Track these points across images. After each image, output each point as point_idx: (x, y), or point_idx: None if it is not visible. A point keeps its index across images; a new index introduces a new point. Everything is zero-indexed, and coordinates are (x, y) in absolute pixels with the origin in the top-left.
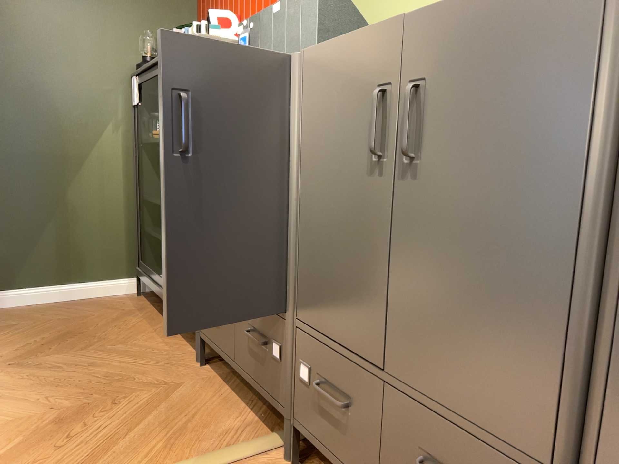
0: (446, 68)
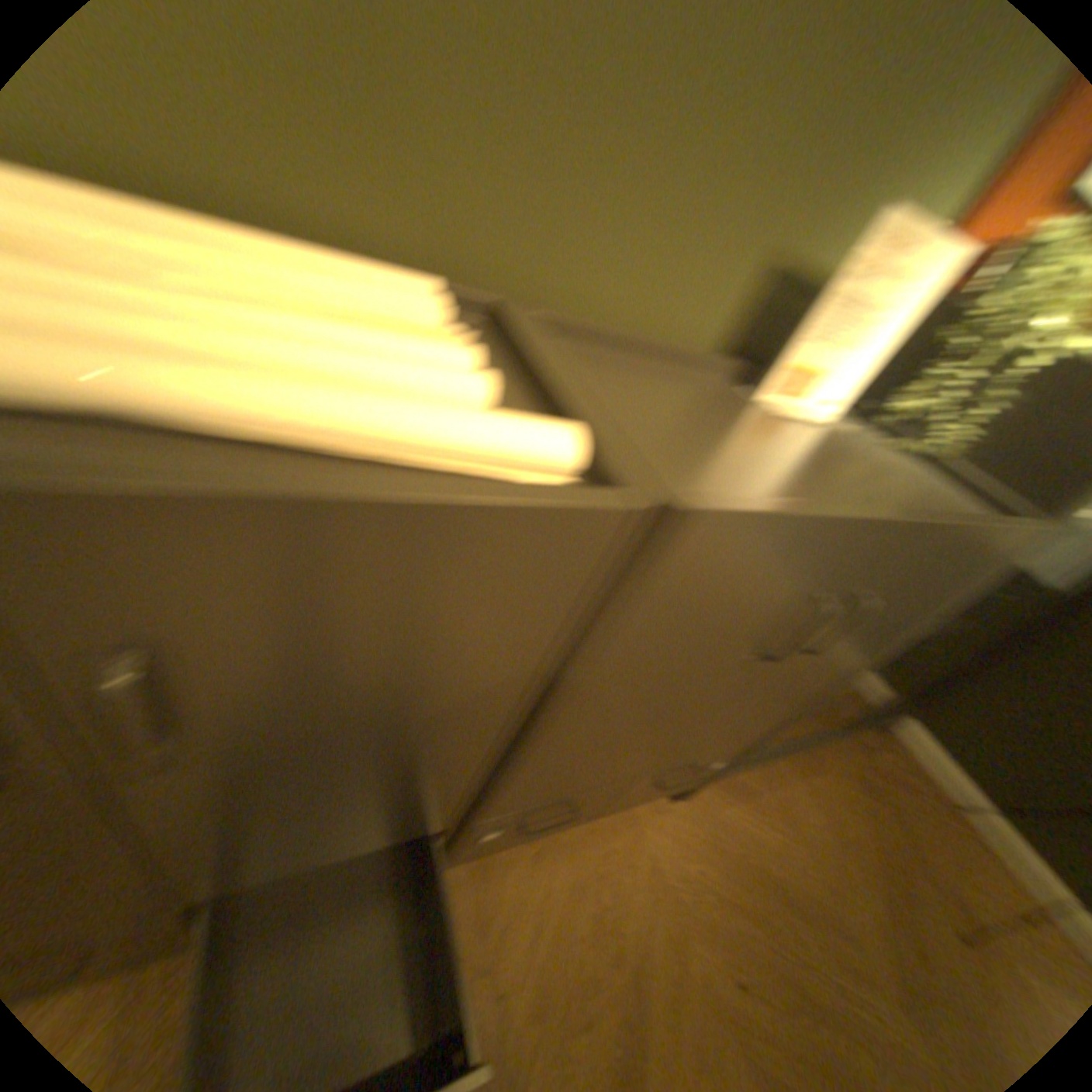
0: (258, 626)
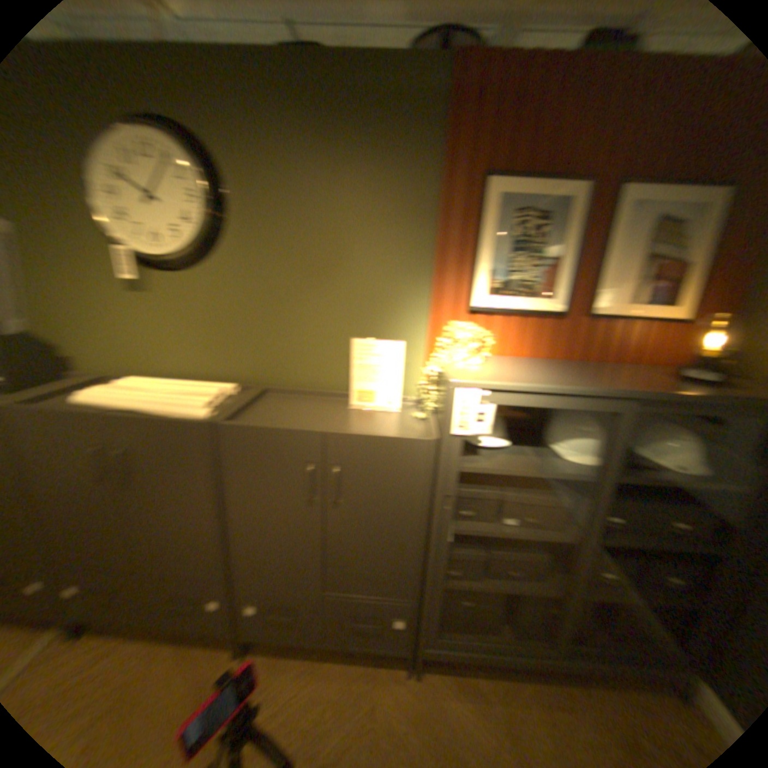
0: (133, 447)
